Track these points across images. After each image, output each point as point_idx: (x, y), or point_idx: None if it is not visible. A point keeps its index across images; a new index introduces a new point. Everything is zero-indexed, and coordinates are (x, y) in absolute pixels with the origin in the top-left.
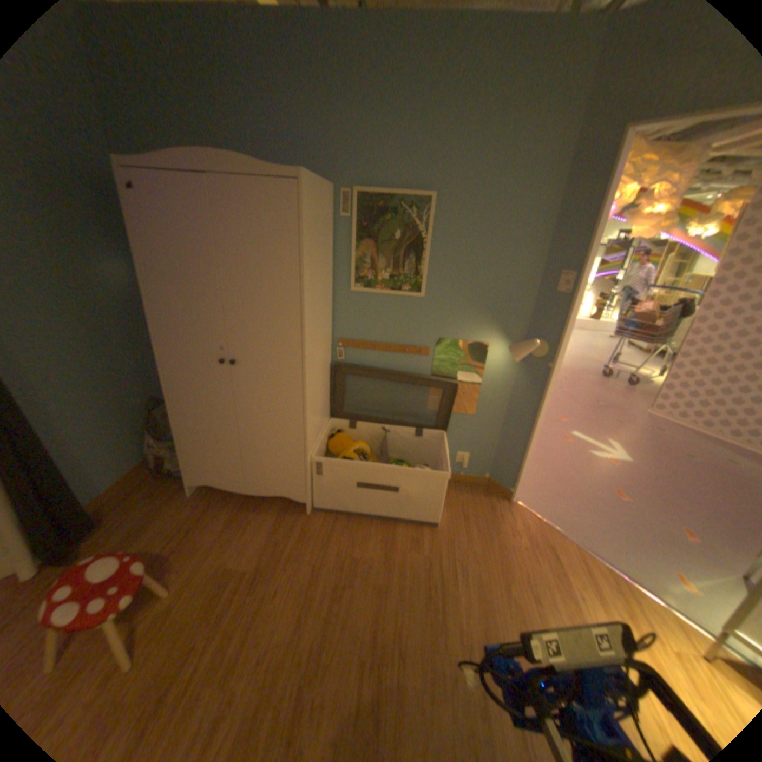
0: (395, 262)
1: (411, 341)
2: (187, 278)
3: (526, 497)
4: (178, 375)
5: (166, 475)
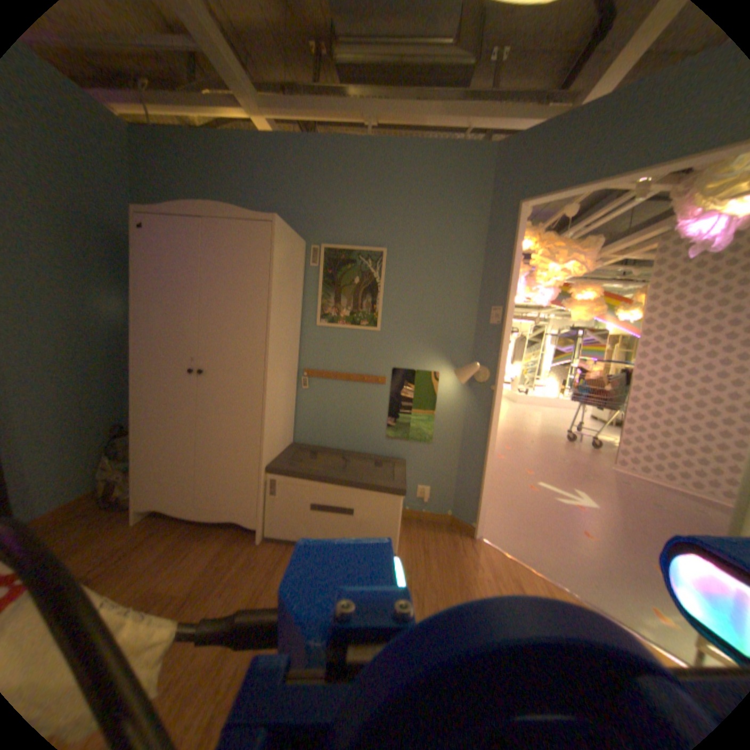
0: (354, 303)
1: (369, 371)
2: (172, 299)
3: (490, 535)
4: (147, 387)
5: (113, 505)
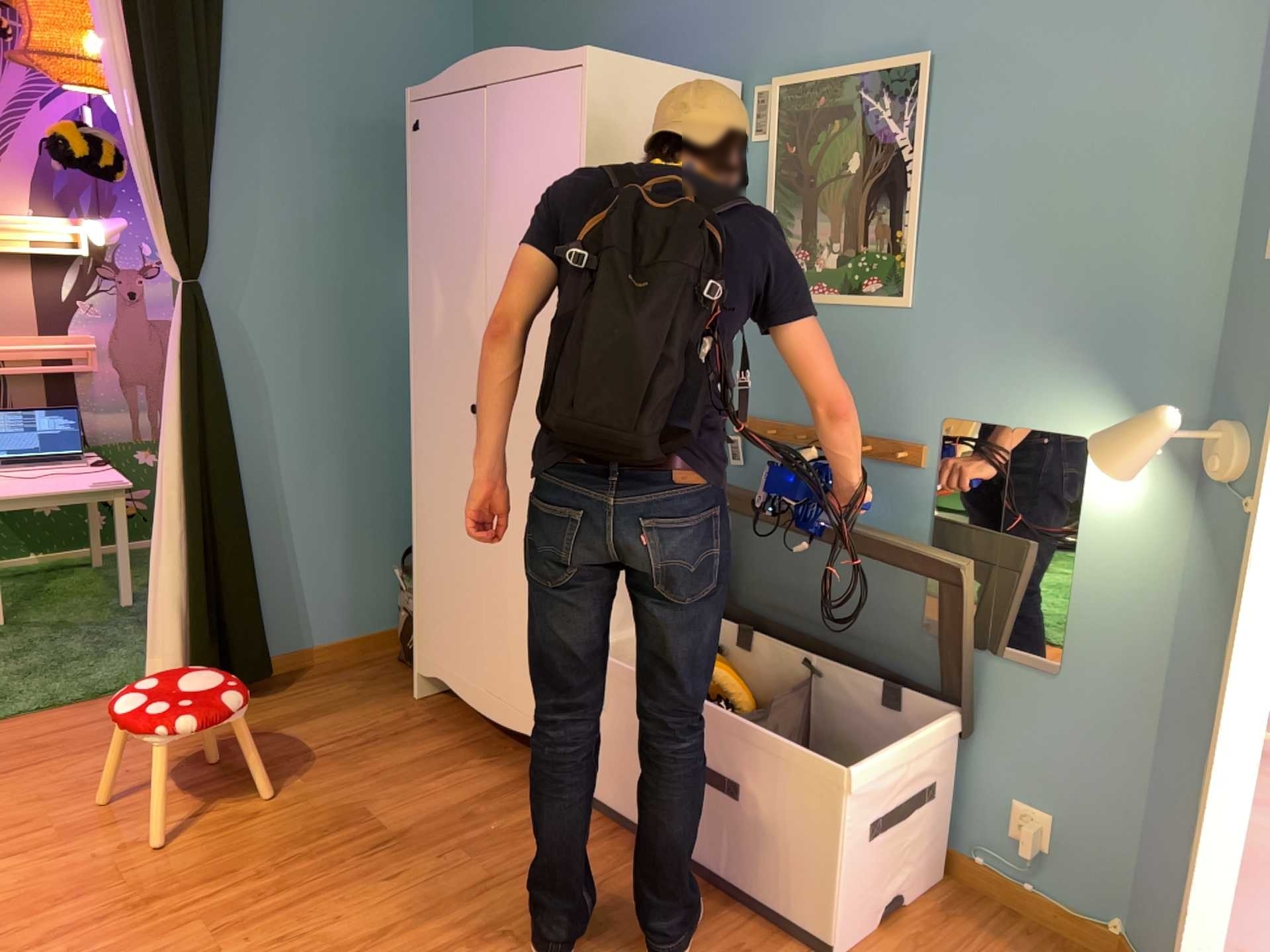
0: (848, 229)
1: (885, 427)
2: (453, 260)
3: None
4: (428, 436)
5: (407, 653)
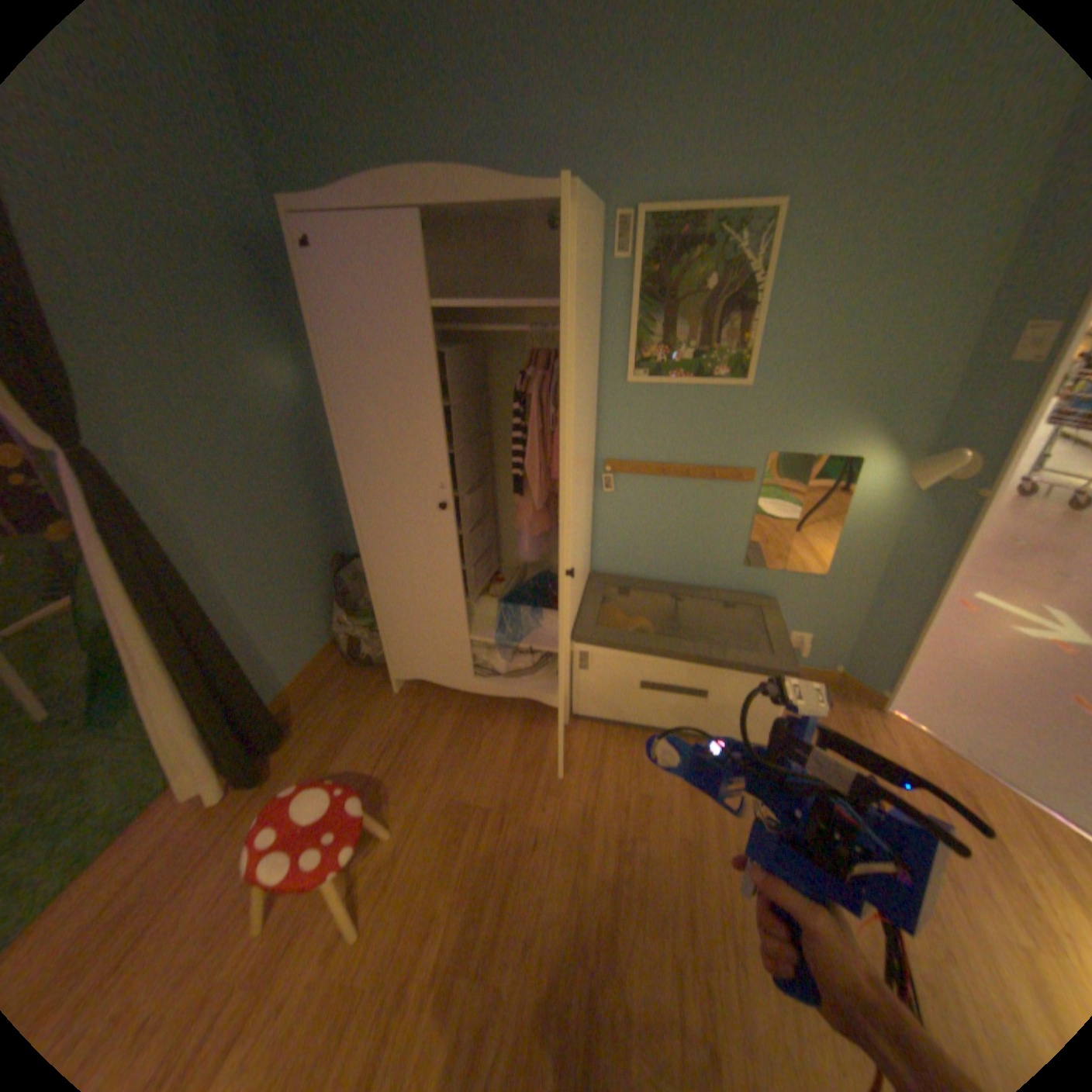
0: (704, 330)
1: (725, 459)
2: (392, 382)
3: (910, 705)
4: (381, 526)
5: (364, 661)
